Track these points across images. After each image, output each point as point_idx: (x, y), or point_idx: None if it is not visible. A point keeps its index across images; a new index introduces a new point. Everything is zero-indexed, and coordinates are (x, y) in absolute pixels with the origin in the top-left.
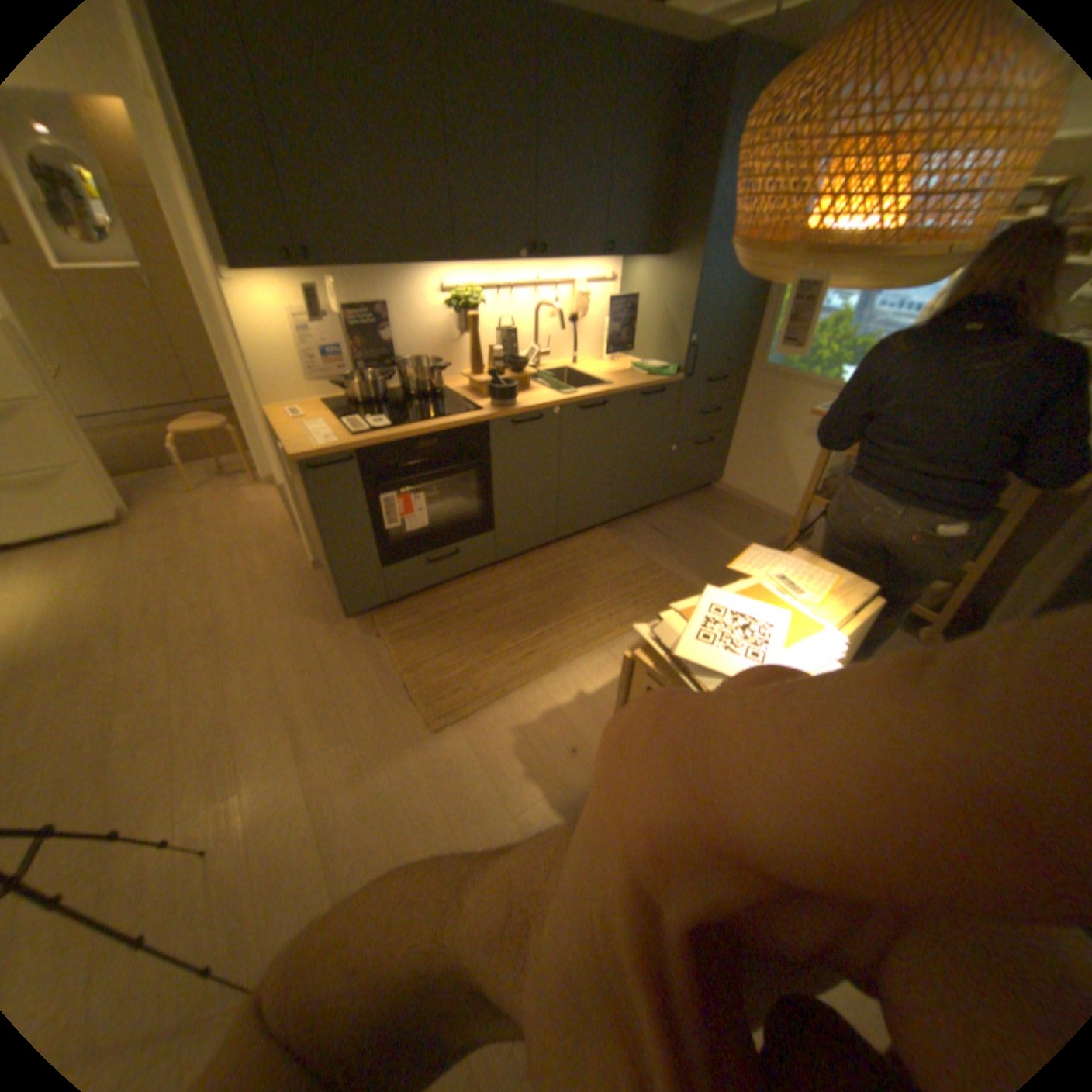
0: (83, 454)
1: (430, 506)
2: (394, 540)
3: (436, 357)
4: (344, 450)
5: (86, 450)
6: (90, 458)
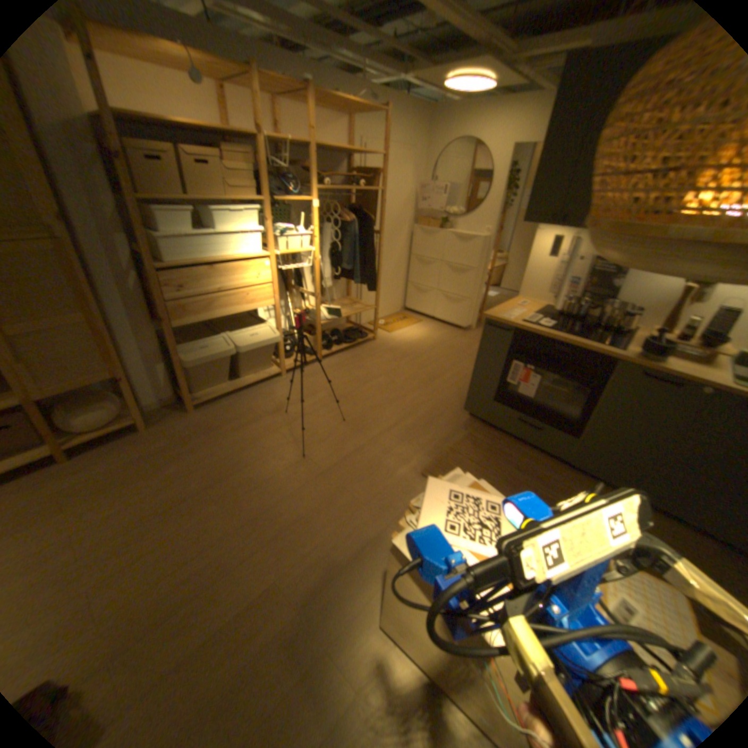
0: (470, 295)
1: (543, 389)
2: (507, 390)
3: (642, 308)
4: (505, 323)
5: (473, 294)
6: (472, 298)
